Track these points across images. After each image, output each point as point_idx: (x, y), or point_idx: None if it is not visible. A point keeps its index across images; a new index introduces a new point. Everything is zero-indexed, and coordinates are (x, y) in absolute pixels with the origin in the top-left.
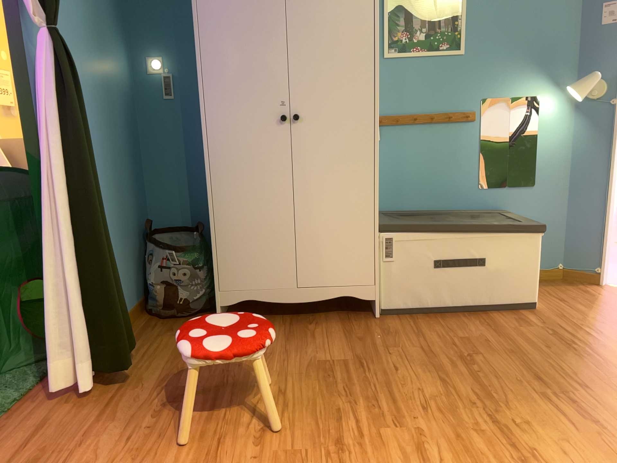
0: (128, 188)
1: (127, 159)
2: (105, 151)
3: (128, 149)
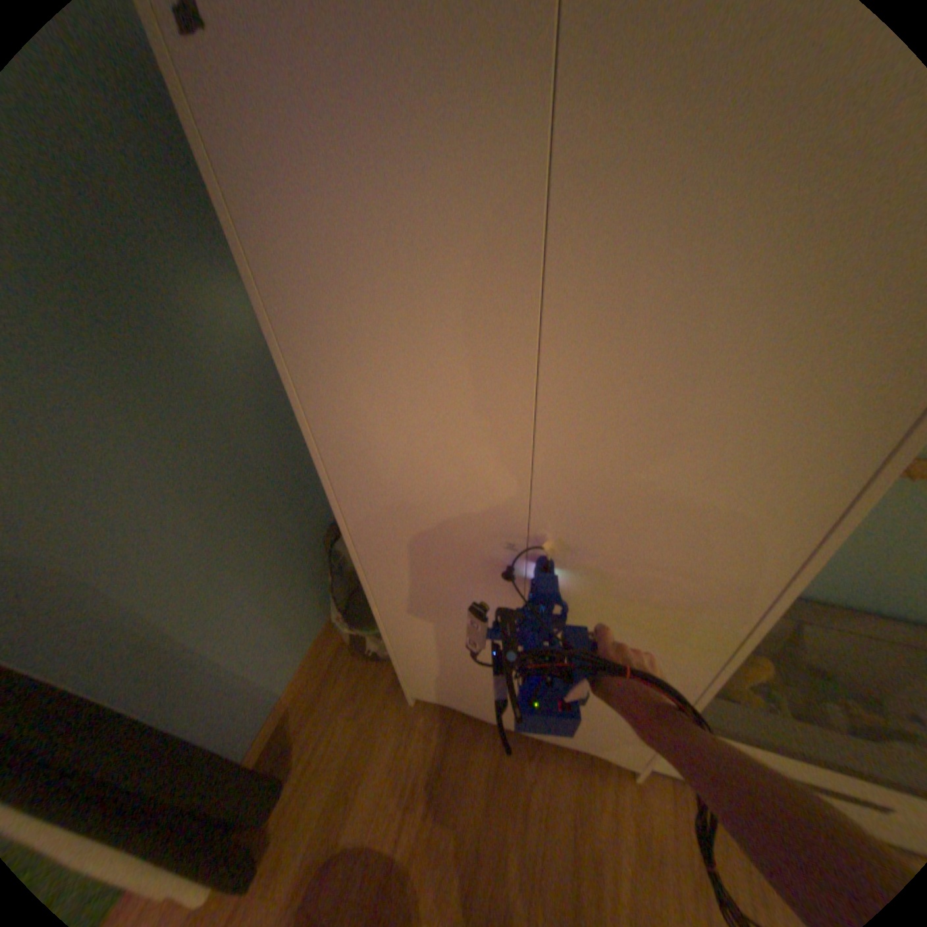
0: (286, 511)
1: (277, 471)
2: (212, 516)
3: (278, 452)
